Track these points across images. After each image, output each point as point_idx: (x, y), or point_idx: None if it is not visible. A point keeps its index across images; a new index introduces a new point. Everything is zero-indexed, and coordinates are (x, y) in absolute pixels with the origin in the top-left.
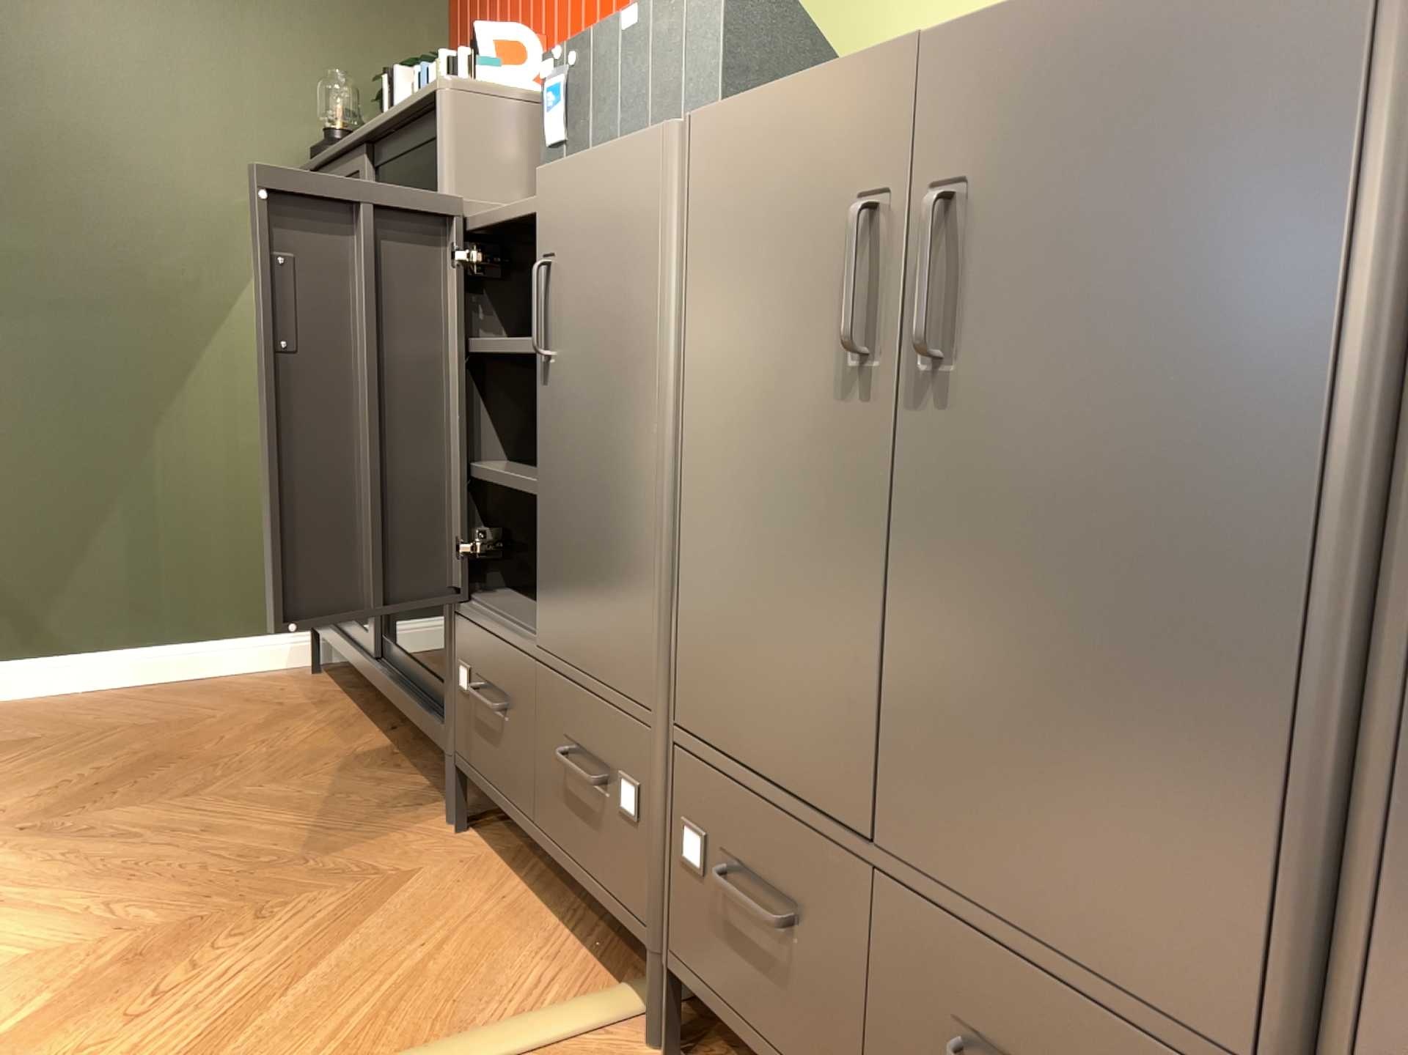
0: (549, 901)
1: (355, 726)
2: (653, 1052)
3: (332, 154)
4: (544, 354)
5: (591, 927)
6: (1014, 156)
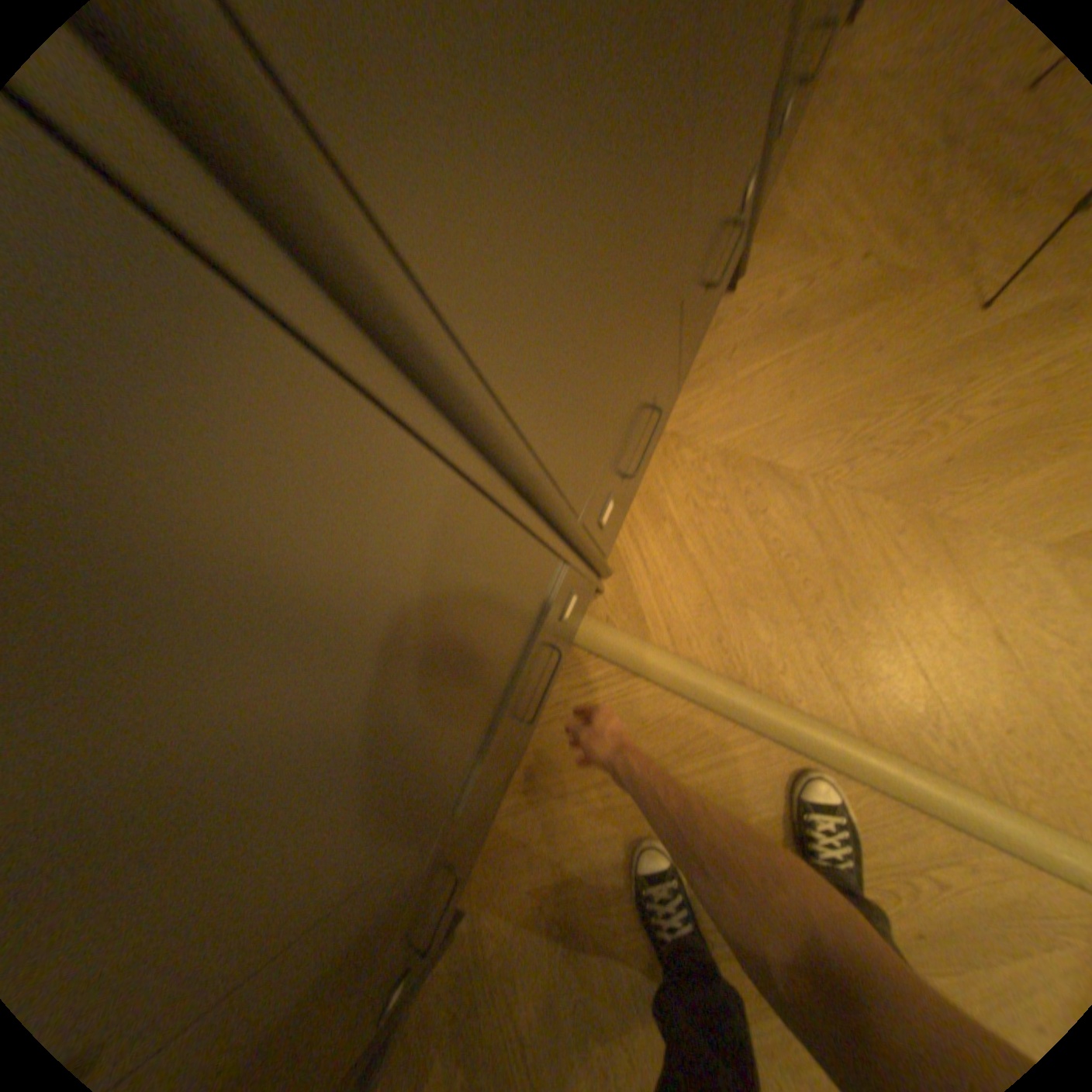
0: None
1: None
2: (608, 582)
3: None
4: None
5: None
6: None
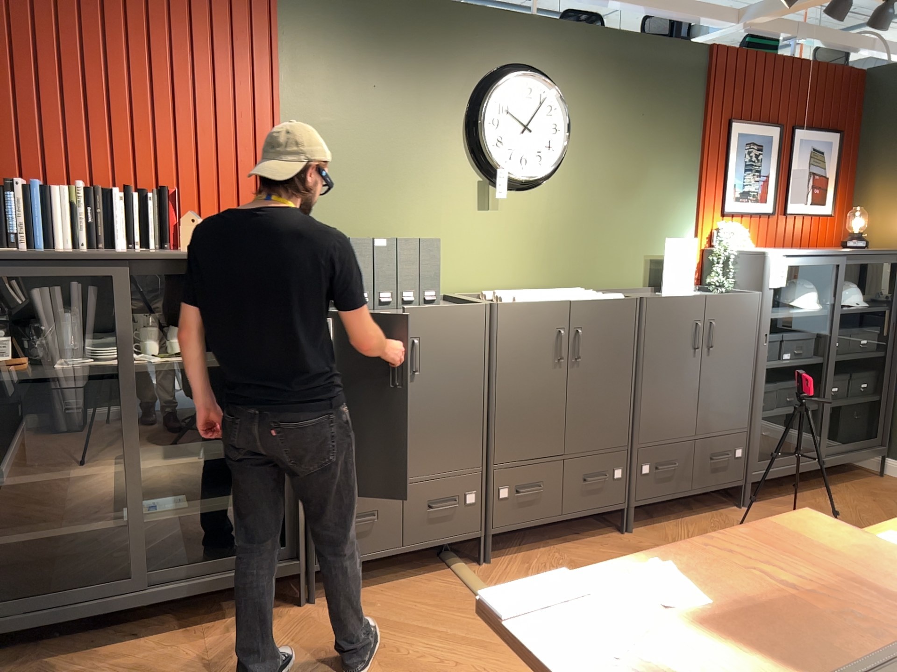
0: (386, 581)
1: (114, 649)
2: (485, 563)
3: (32, 254)
4: (413, 372)
5: (408, 573)
6: (591, 325)
